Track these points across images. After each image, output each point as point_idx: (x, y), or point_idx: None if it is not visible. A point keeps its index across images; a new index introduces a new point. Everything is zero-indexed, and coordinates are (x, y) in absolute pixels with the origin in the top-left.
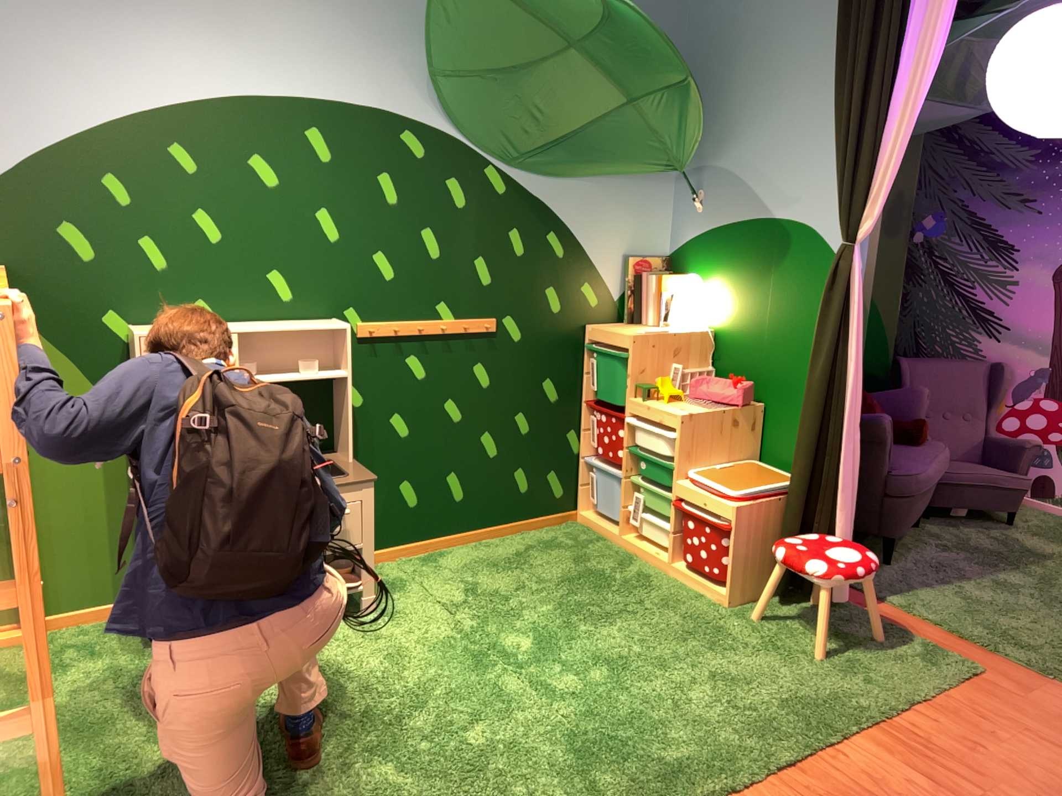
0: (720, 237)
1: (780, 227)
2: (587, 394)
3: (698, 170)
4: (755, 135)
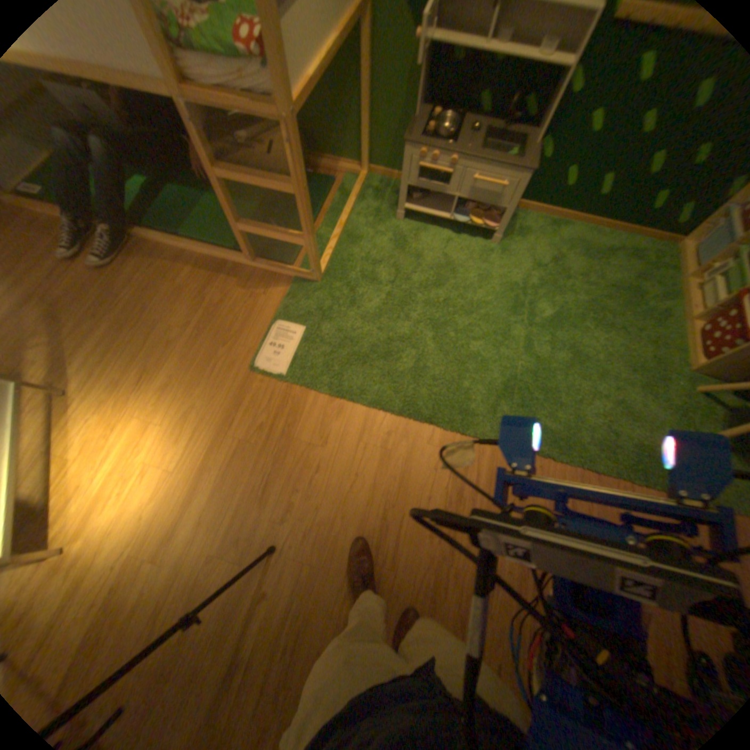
0: None
1: None
2: None
3: None
4: None
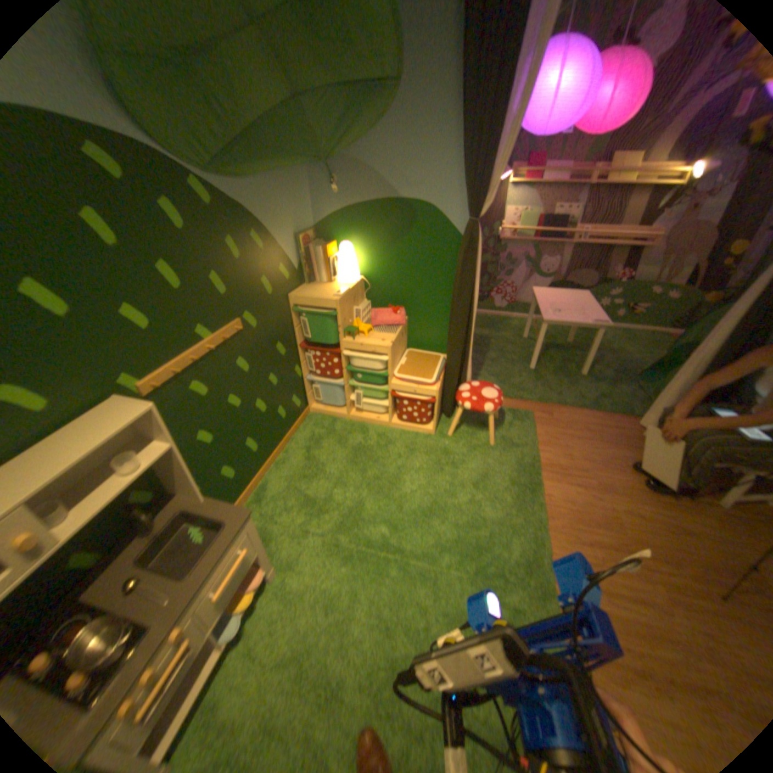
0: (361, 210)
1: (413, 201)
2: (300, 339)
3: (331, 154)
4: (383, 125)
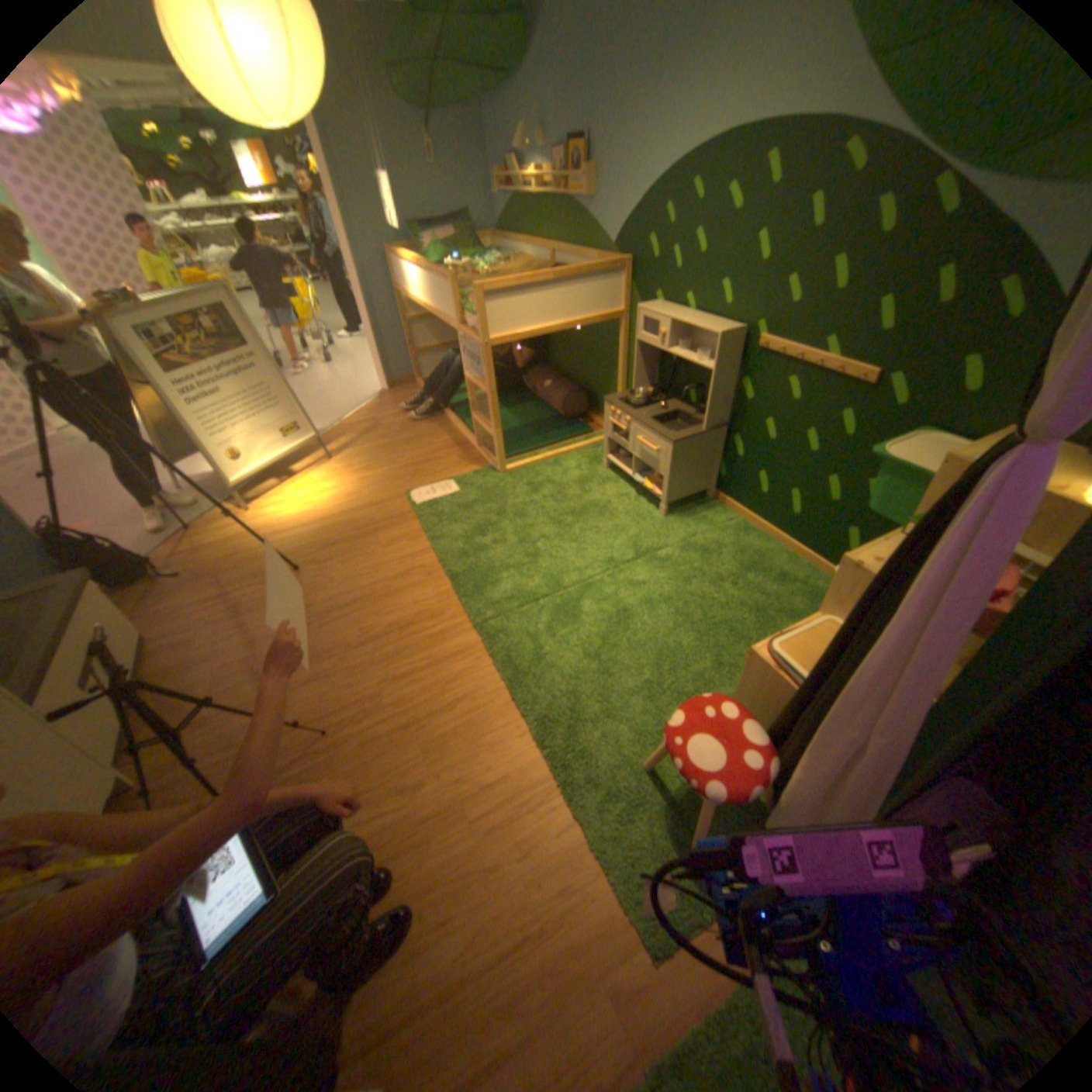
0: None
1: None
2: None
3: None
4: None
